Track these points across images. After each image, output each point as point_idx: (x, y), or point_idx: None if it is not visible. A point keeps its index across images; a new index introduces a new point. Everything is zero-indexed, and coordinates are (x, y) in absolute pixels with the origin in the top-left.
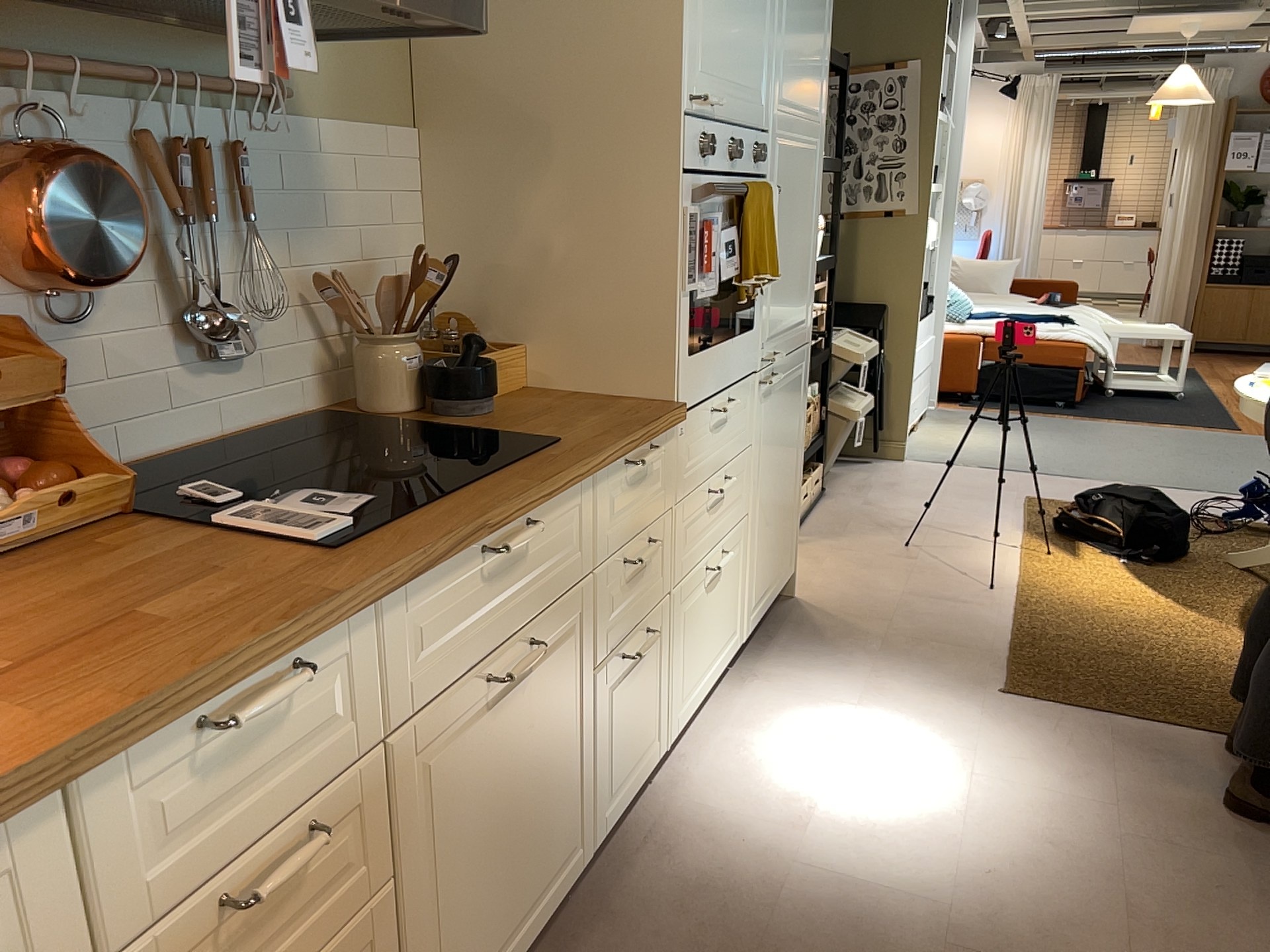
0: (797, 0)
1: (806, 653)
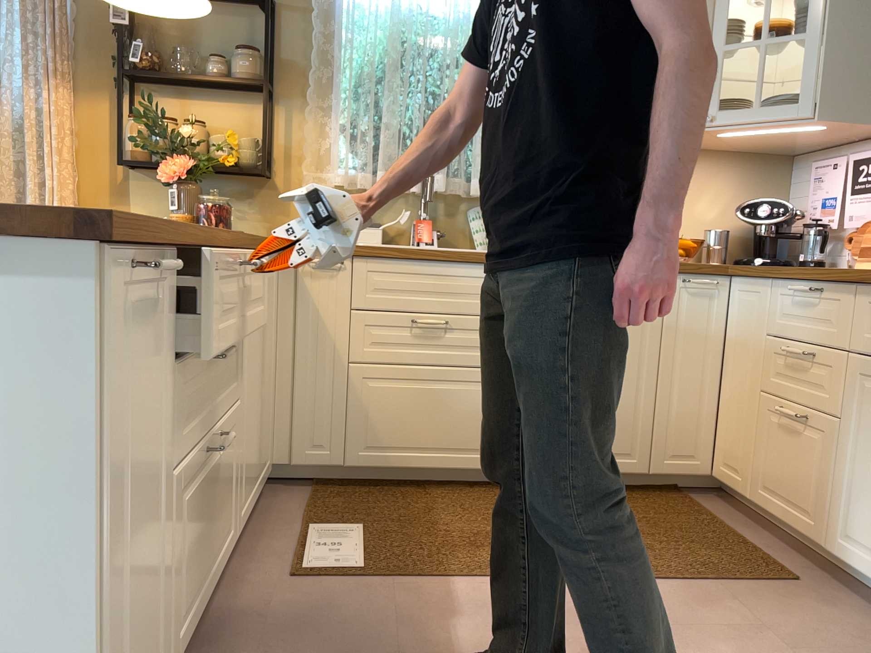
0: None
1: None
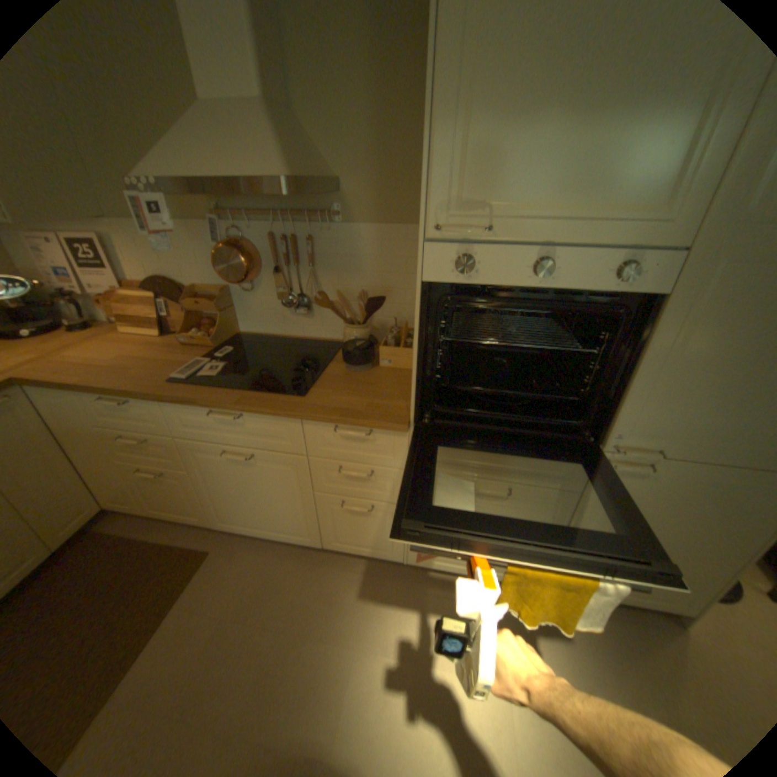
0: None
1: (596, 647)
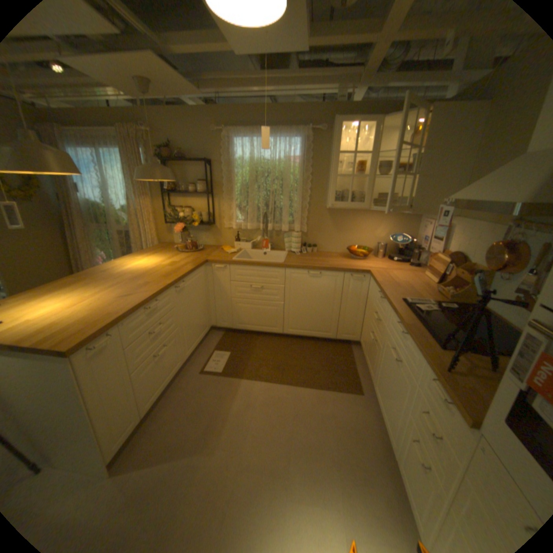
0: None
1: None
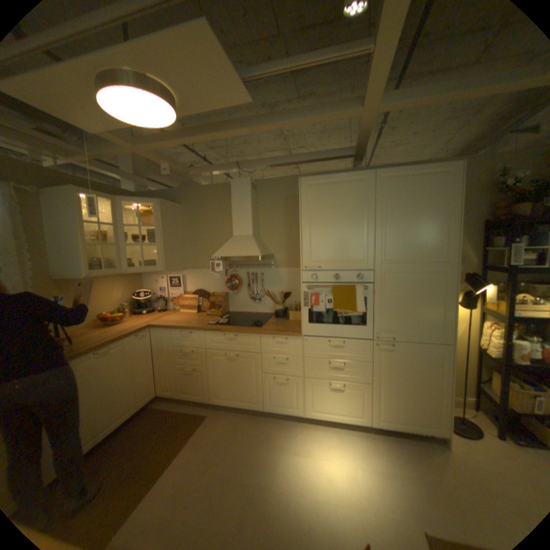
0: (397, 228)
1: (402, 456)
